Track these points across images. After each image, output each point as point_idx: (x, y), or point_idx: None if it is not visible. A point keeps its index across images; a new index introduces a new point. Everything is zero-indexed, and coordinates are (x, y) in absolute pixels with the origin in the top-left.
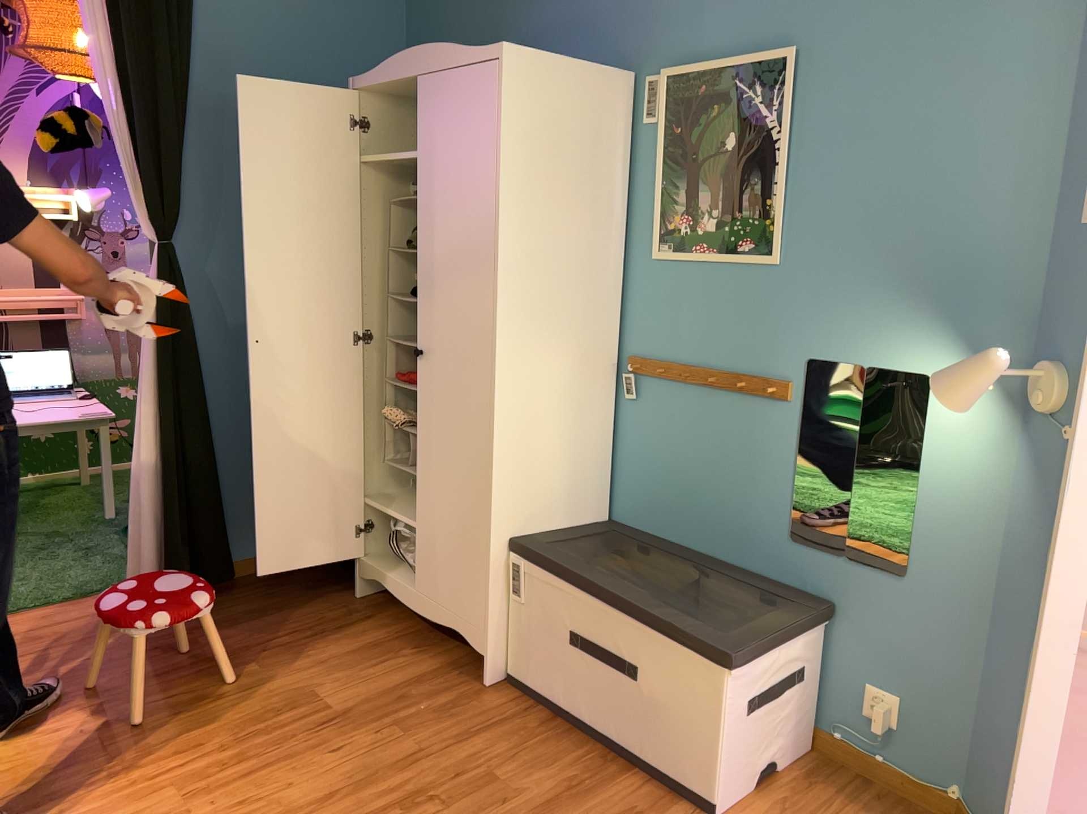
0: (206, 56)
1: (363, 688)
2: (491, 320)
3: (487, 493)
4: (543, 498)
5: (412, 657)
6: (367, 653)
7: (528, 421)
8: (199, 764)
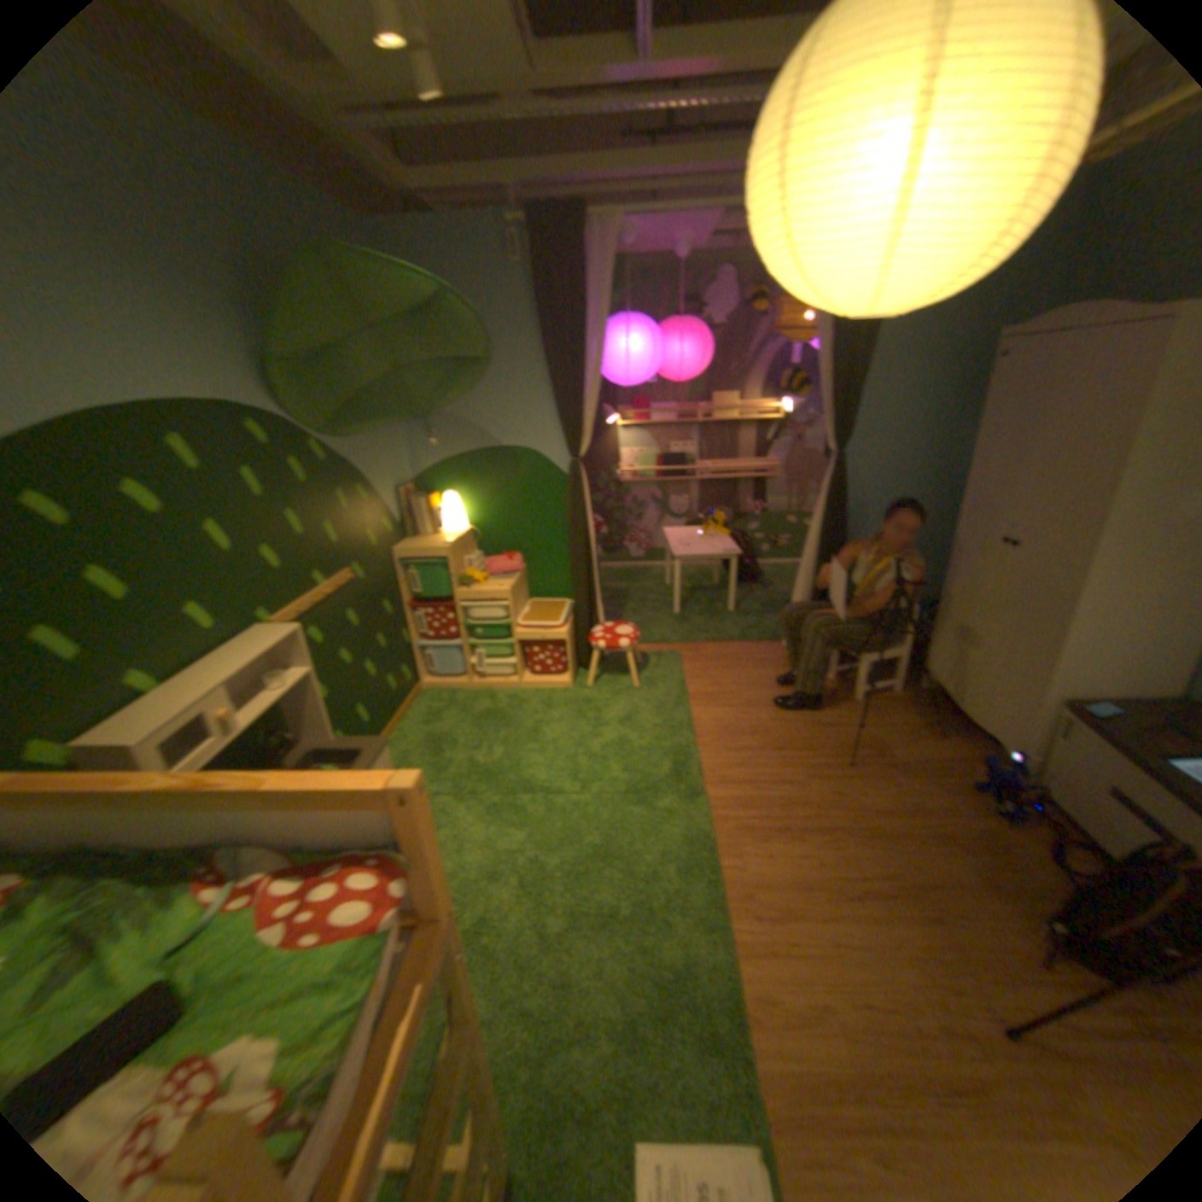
0: (887, 323)
1: (919, 754)
2: (1095, 537)
3: (1053, 663)
4: (1109, 675)
5: (958, 745)
6: (924, 731)
7: (1111, 616)
8: (815, 762)
